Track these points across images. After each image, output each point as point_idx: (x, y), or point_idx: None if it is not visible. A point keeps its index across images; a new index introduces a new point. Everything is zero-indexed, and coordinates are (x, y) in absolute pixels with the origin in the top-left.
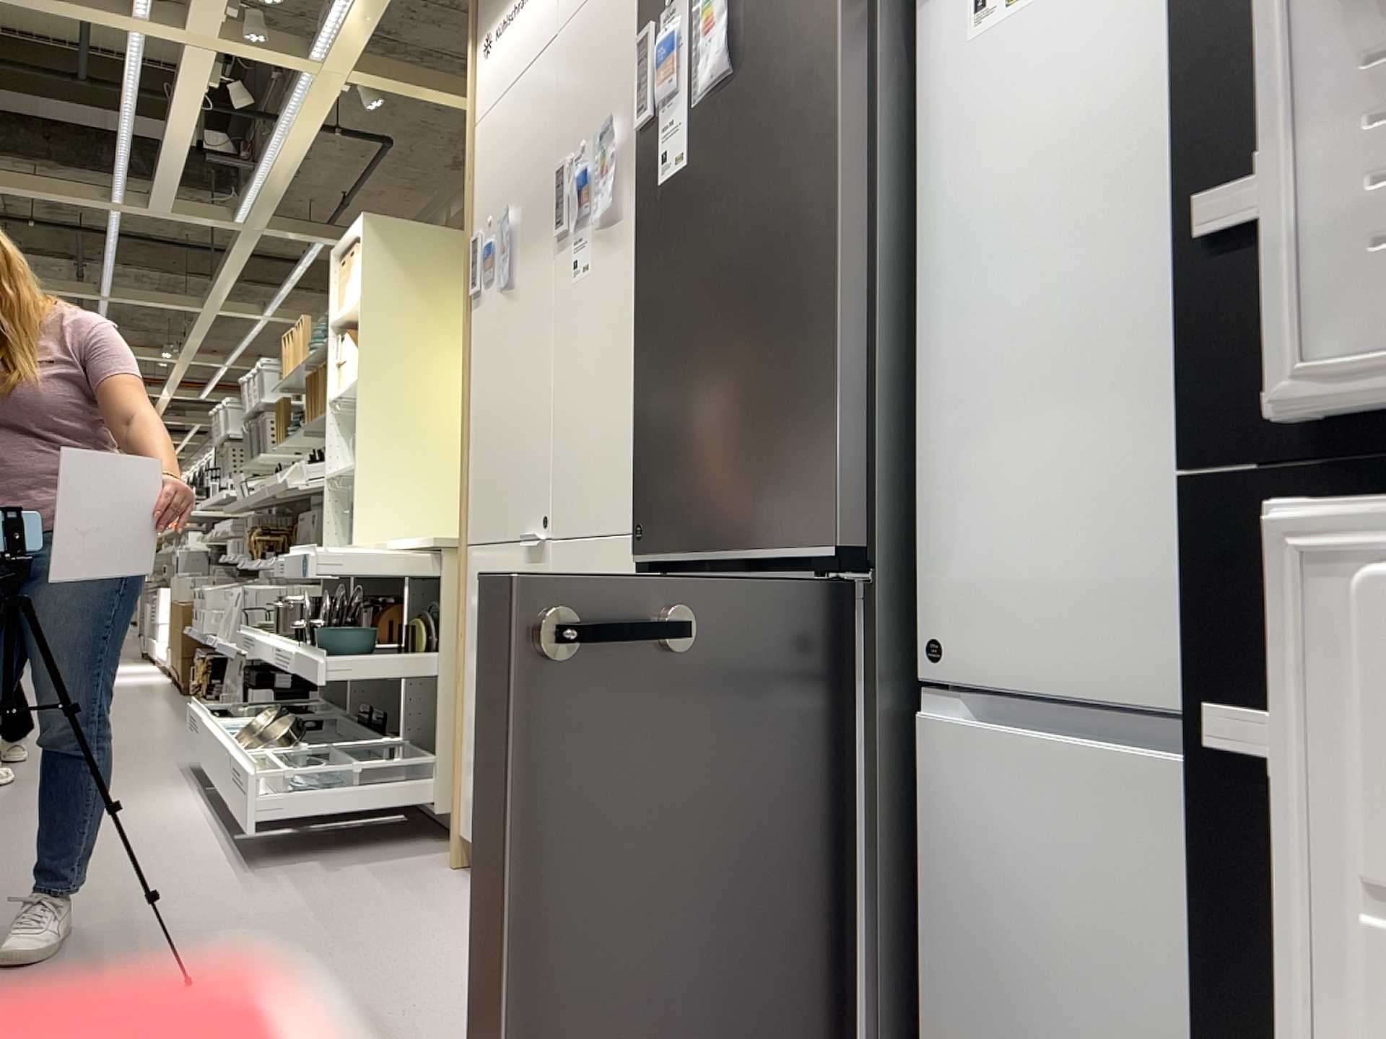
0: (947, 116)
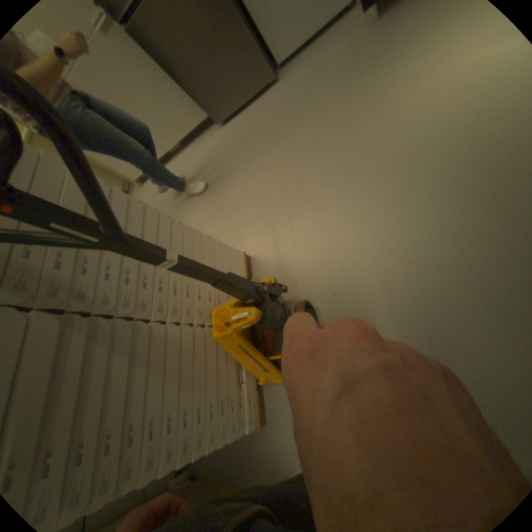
0: None
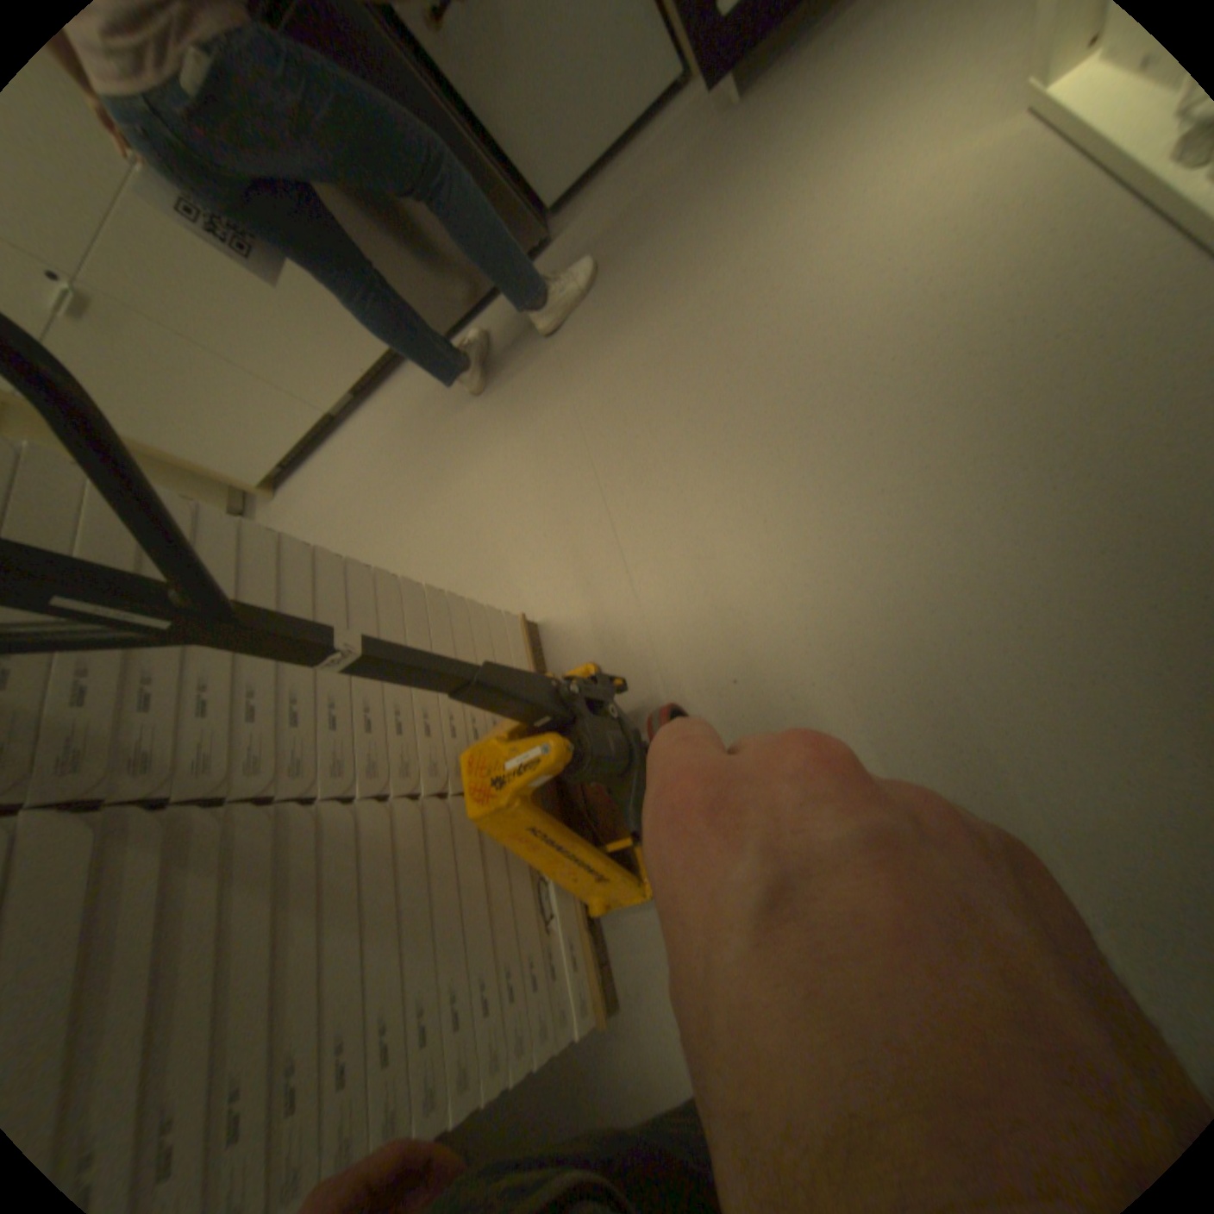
0: None
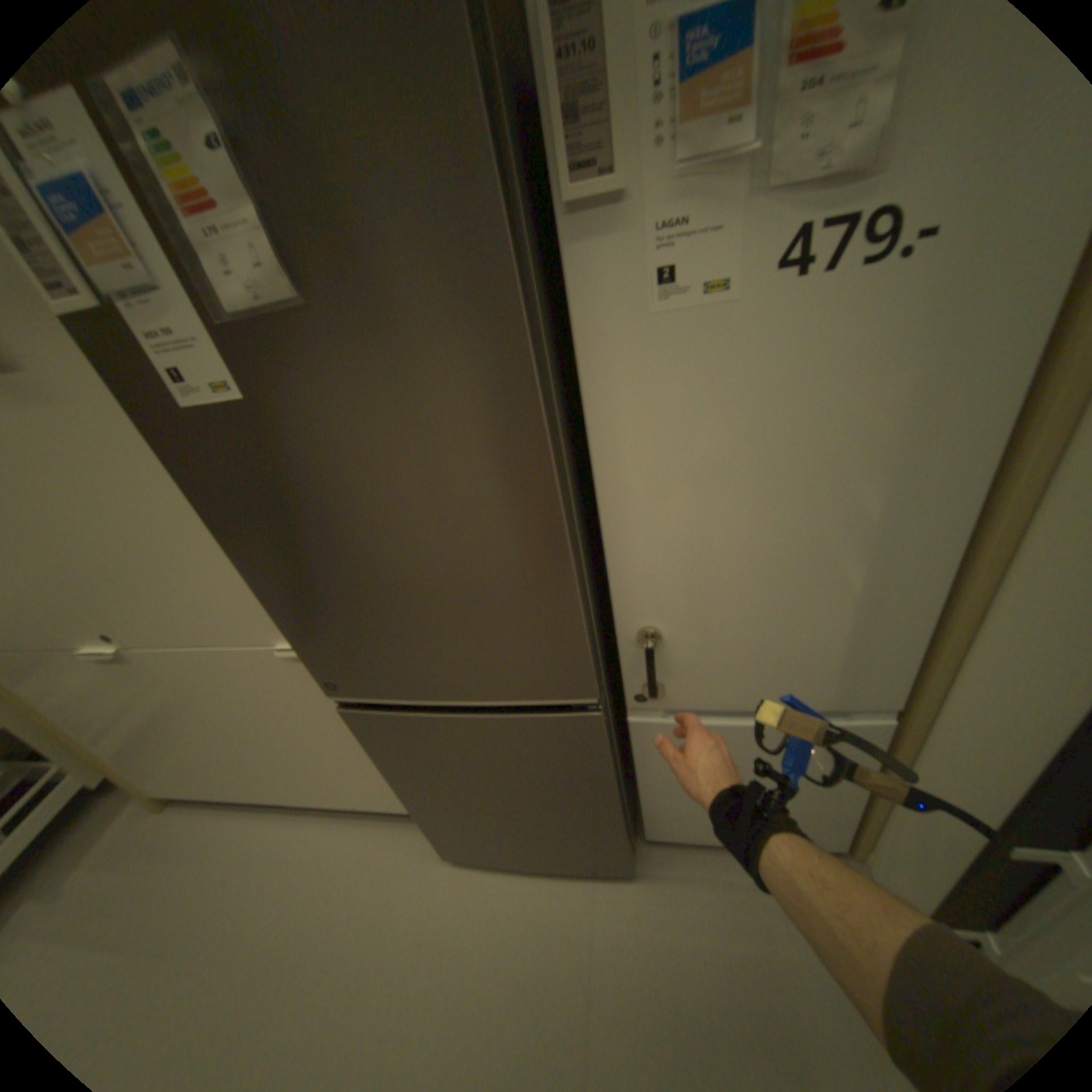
0: (615, 377)
